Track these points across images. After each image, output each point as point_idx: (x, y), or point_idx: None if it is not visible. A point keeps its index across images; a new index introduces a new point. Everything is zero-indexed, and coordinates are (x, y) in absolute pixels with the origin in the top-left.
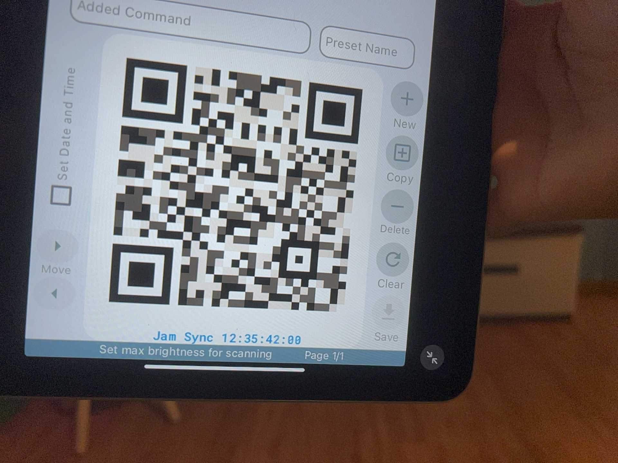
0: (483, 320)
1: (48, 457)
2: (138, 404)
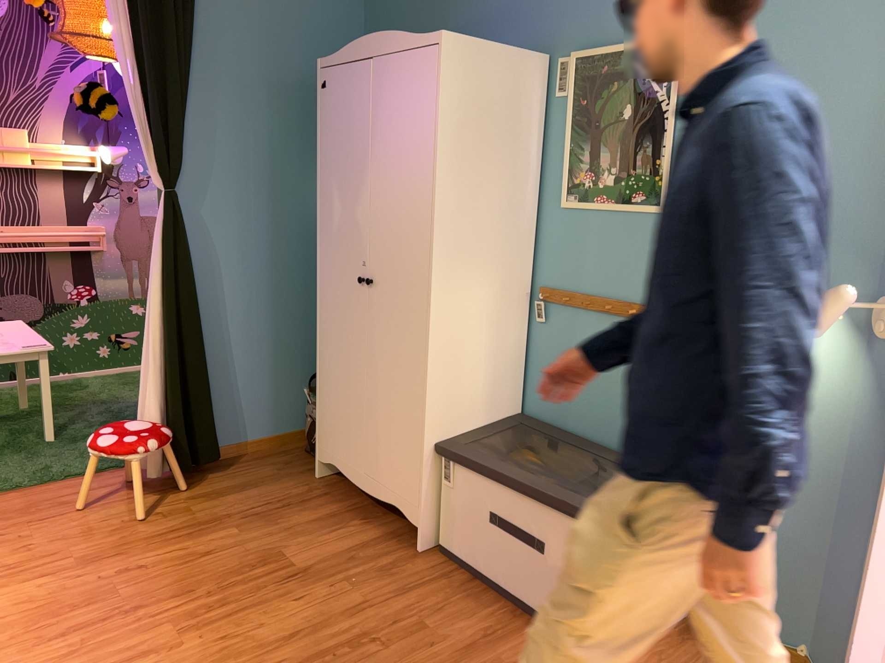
0: (503, 594)
1: (75, 502)
2: (156, 499)
